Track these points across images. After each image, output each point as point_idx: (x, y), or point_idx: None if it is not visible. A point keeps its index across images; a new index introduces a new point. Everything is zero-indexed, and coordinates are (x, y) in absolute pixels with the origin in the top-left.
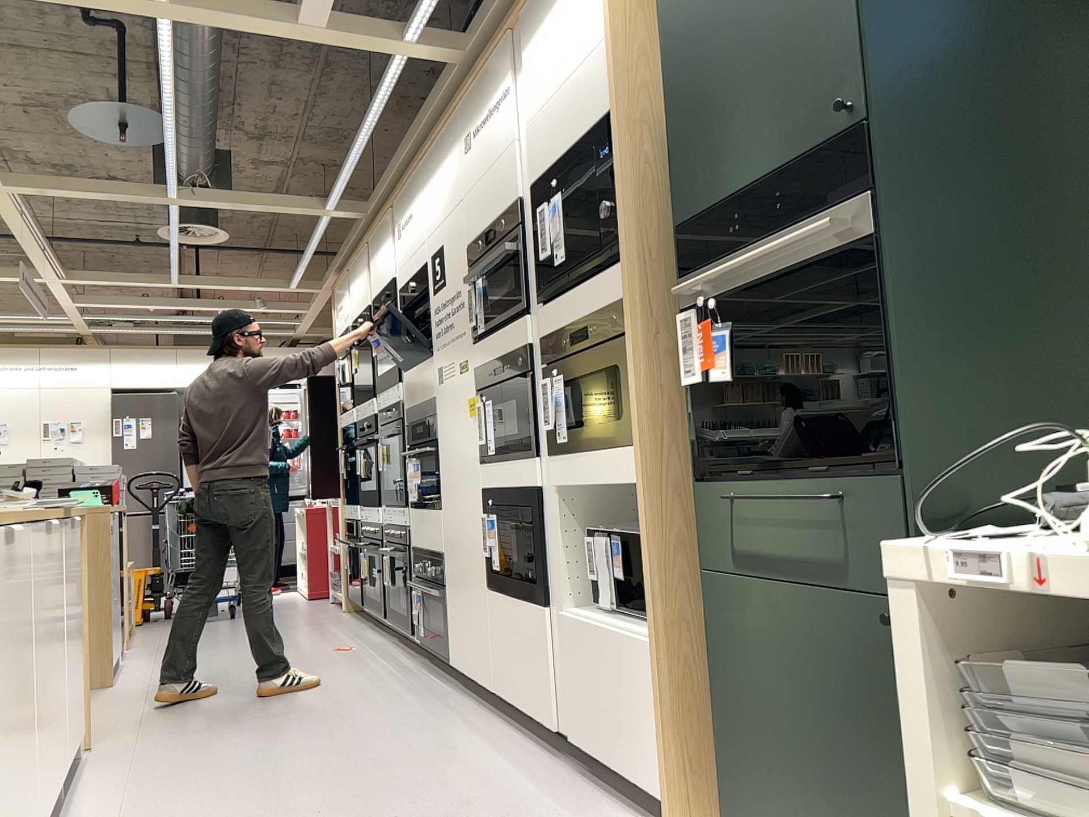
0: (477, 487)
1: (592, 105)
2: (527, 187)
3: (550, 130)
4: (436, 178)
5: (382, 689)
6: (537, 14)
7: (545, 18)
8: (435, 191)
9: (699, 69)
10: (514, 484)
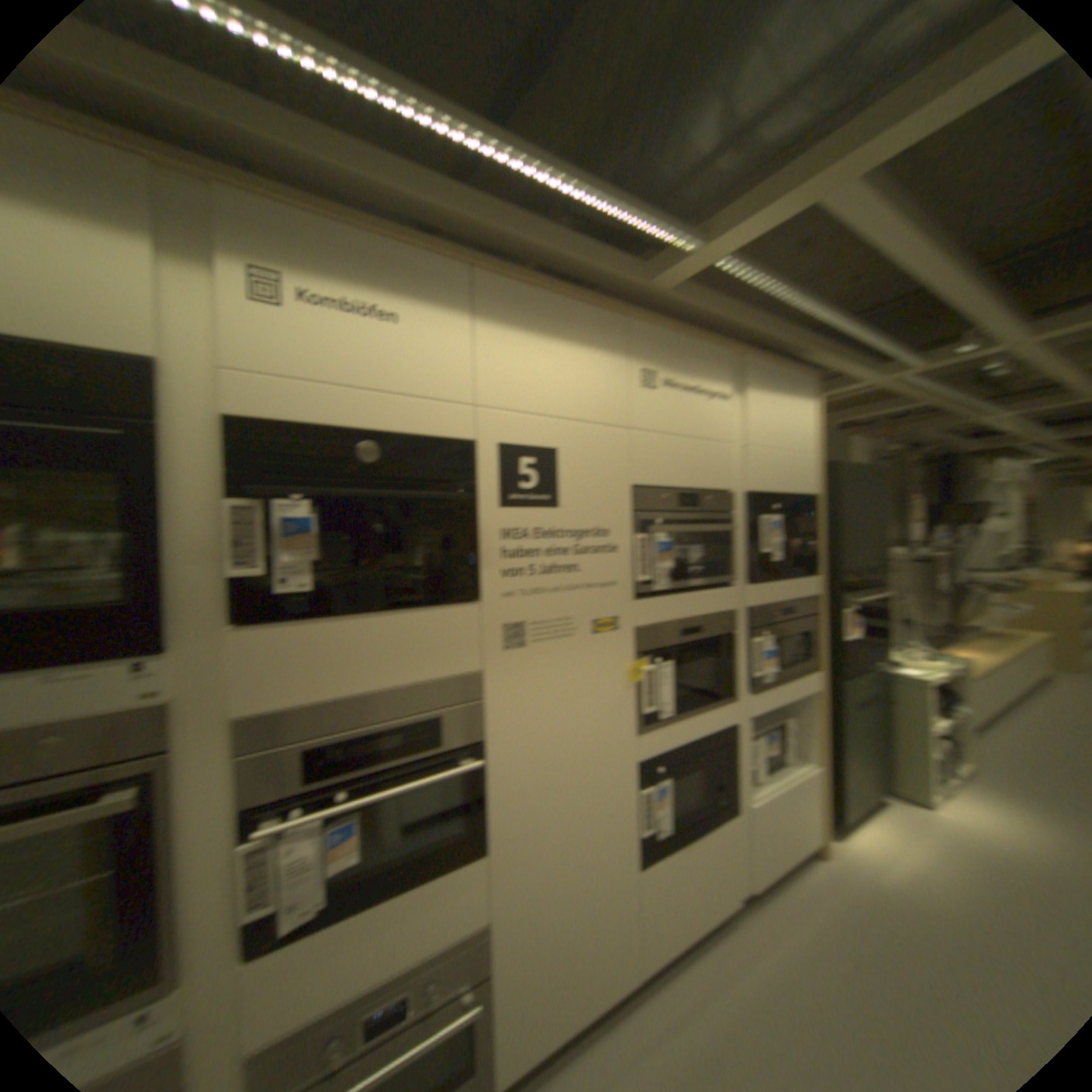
0: (629, 764)
1: (805, 481)
2: (738, 487)
3: (772, 467)
4: (545, 346)
5: None
6: (766, 378)
7: (774, 391)
8: (538, 360)
9: (853, 512)
10: (705, 734)
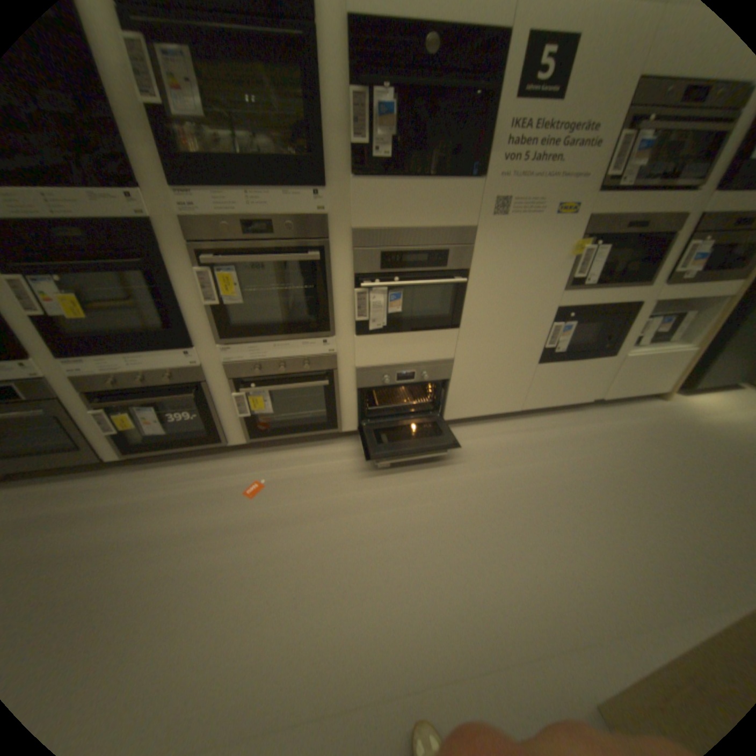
0: (551, 305)
1: None
2: None
3: None
4: None
5: (430, 465)
6: None
7: None
8: None
9: None
10: (613, 301)
